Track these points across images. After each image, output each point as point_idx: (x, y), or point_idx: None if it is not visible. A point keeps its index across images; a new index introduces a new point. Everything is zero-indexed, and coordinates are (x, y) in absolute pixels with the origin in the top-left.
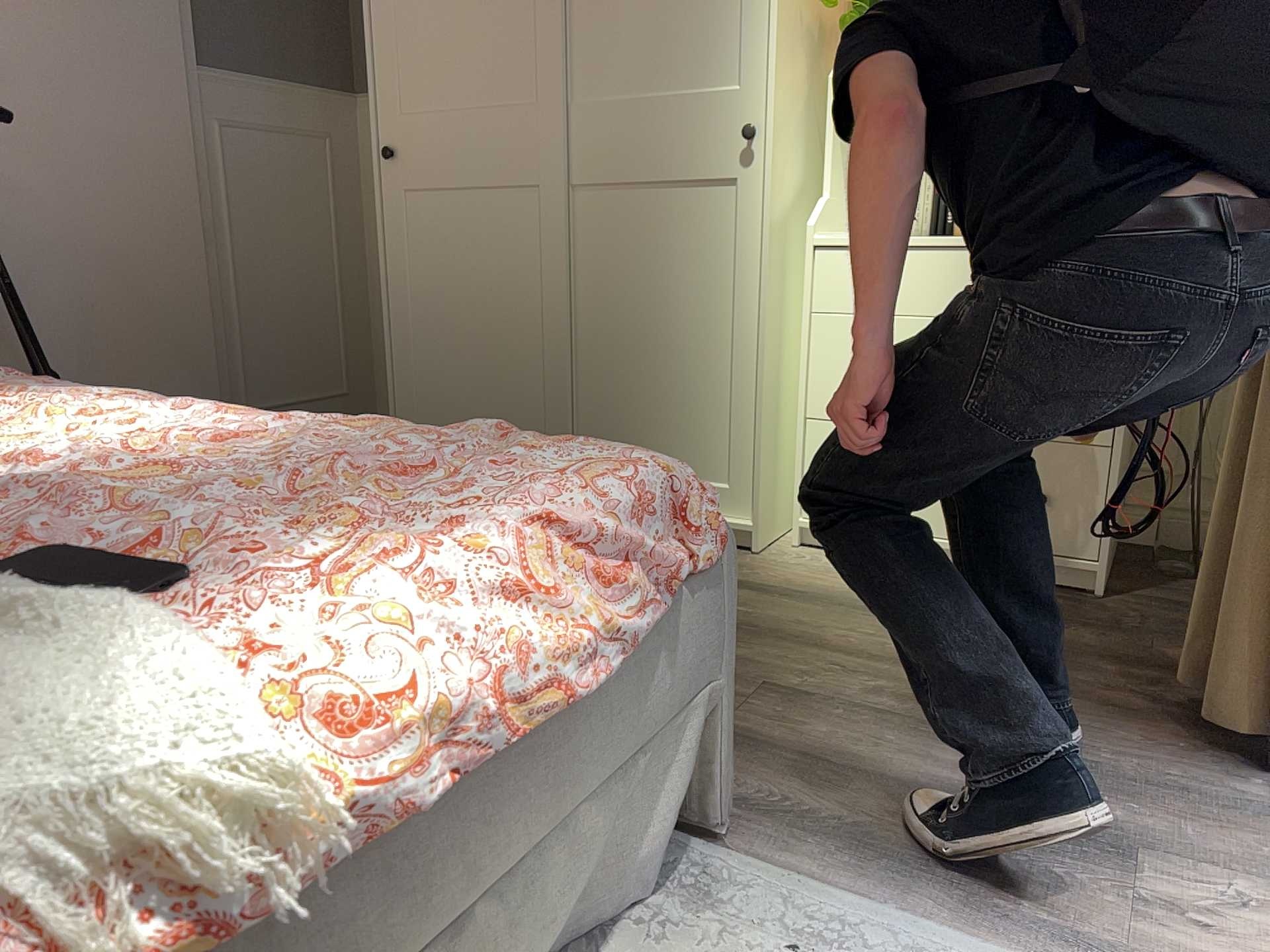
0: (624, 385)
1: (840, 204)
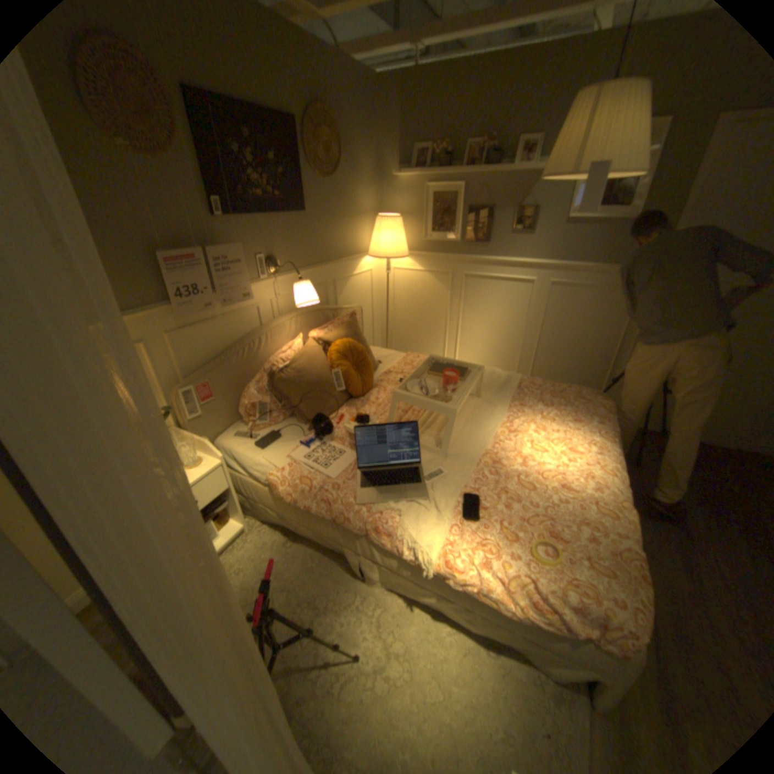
0: None
1: None
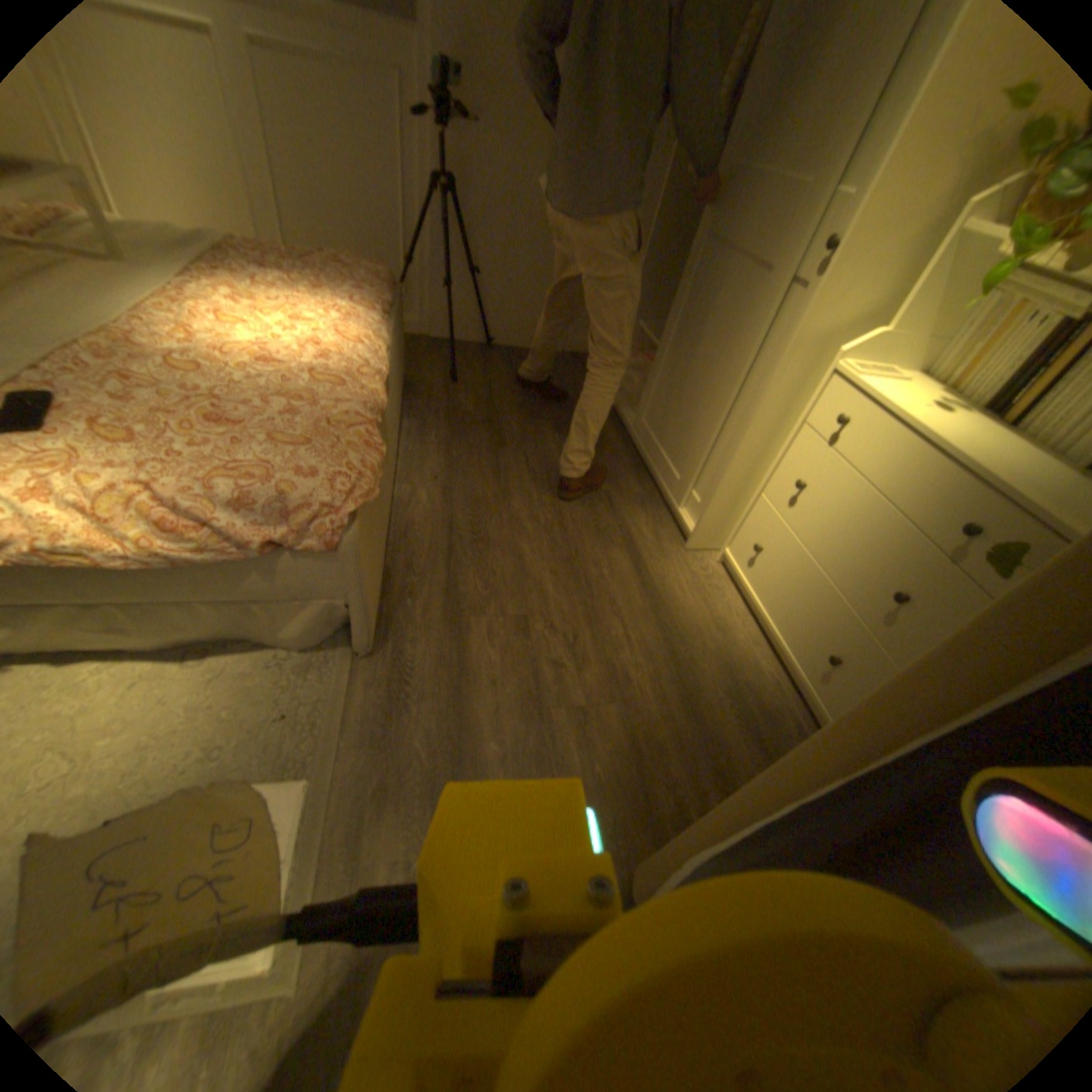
0: (693, 403)
1: (917, 337)
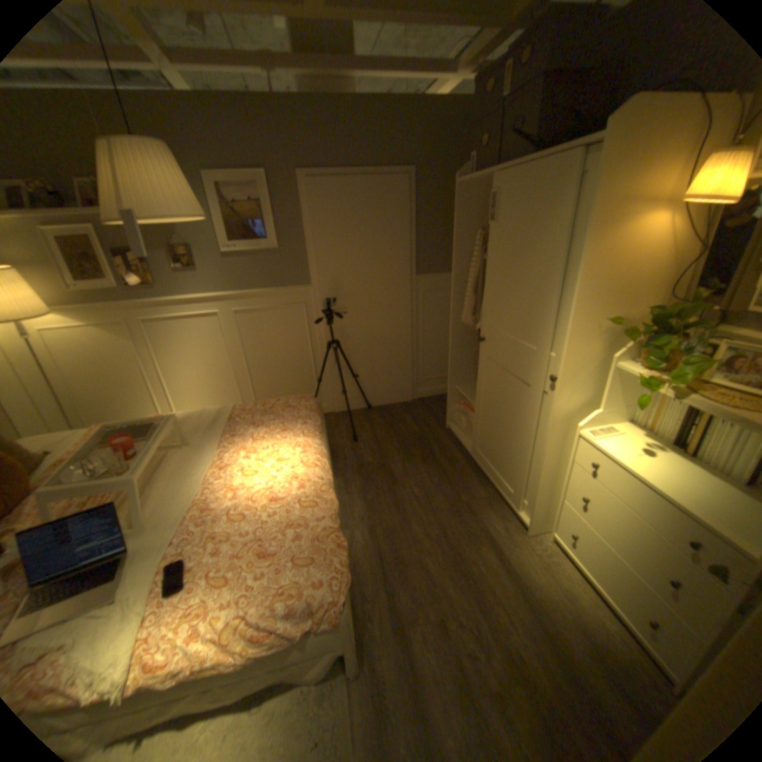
0: (503, 442)
1: (618, 410)
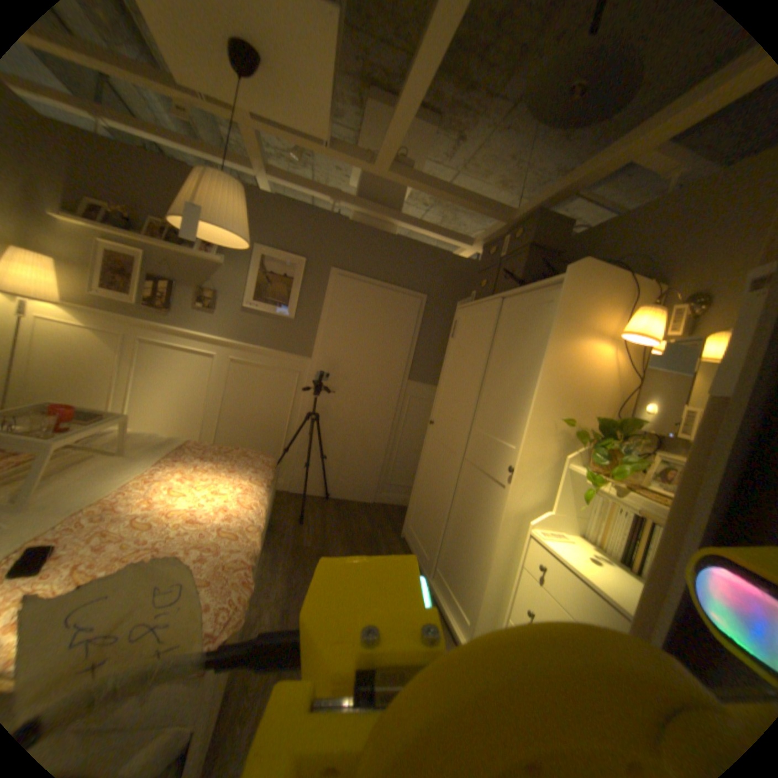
0: (455, 547)
1: (569, 517)
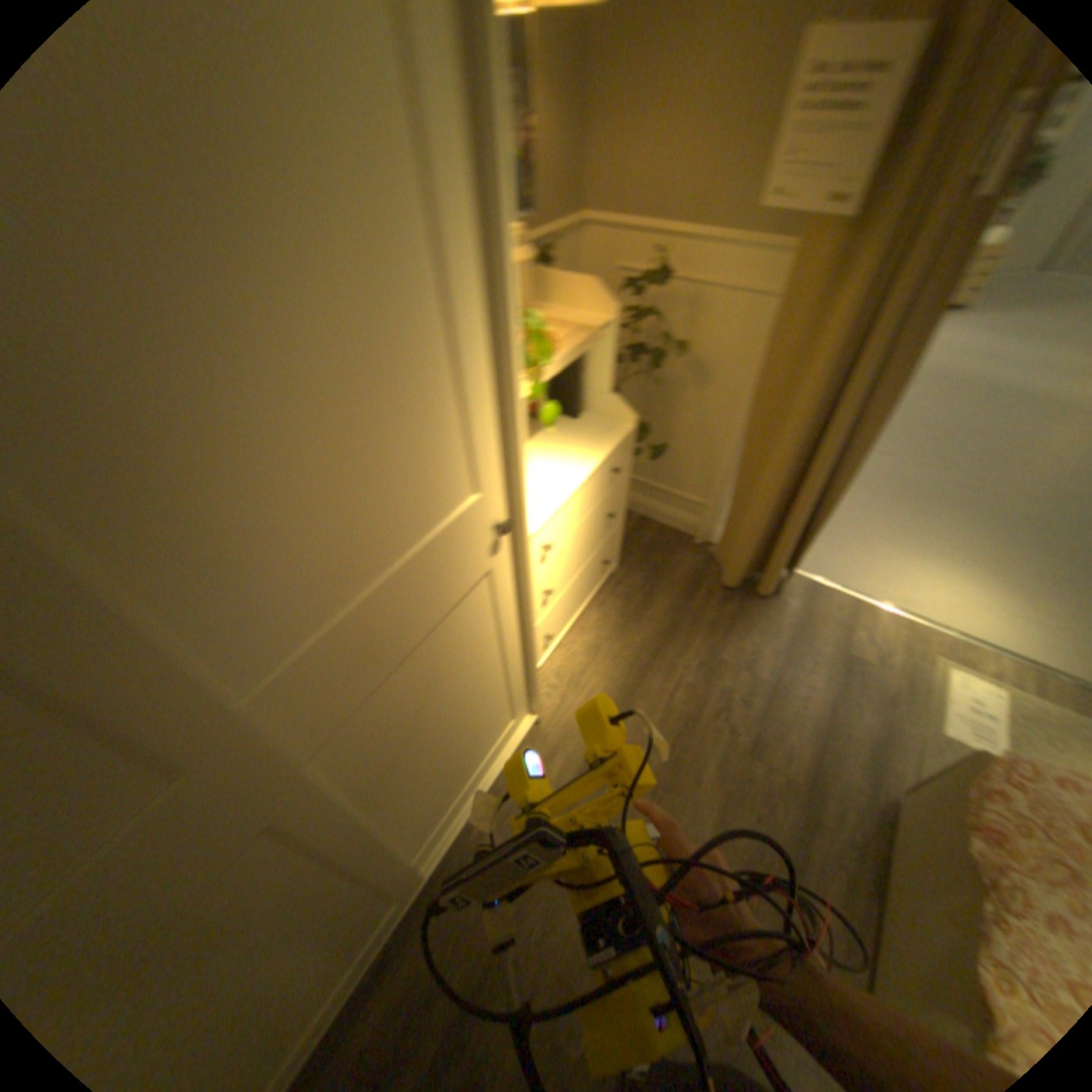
0: (433, 780)
1: None
